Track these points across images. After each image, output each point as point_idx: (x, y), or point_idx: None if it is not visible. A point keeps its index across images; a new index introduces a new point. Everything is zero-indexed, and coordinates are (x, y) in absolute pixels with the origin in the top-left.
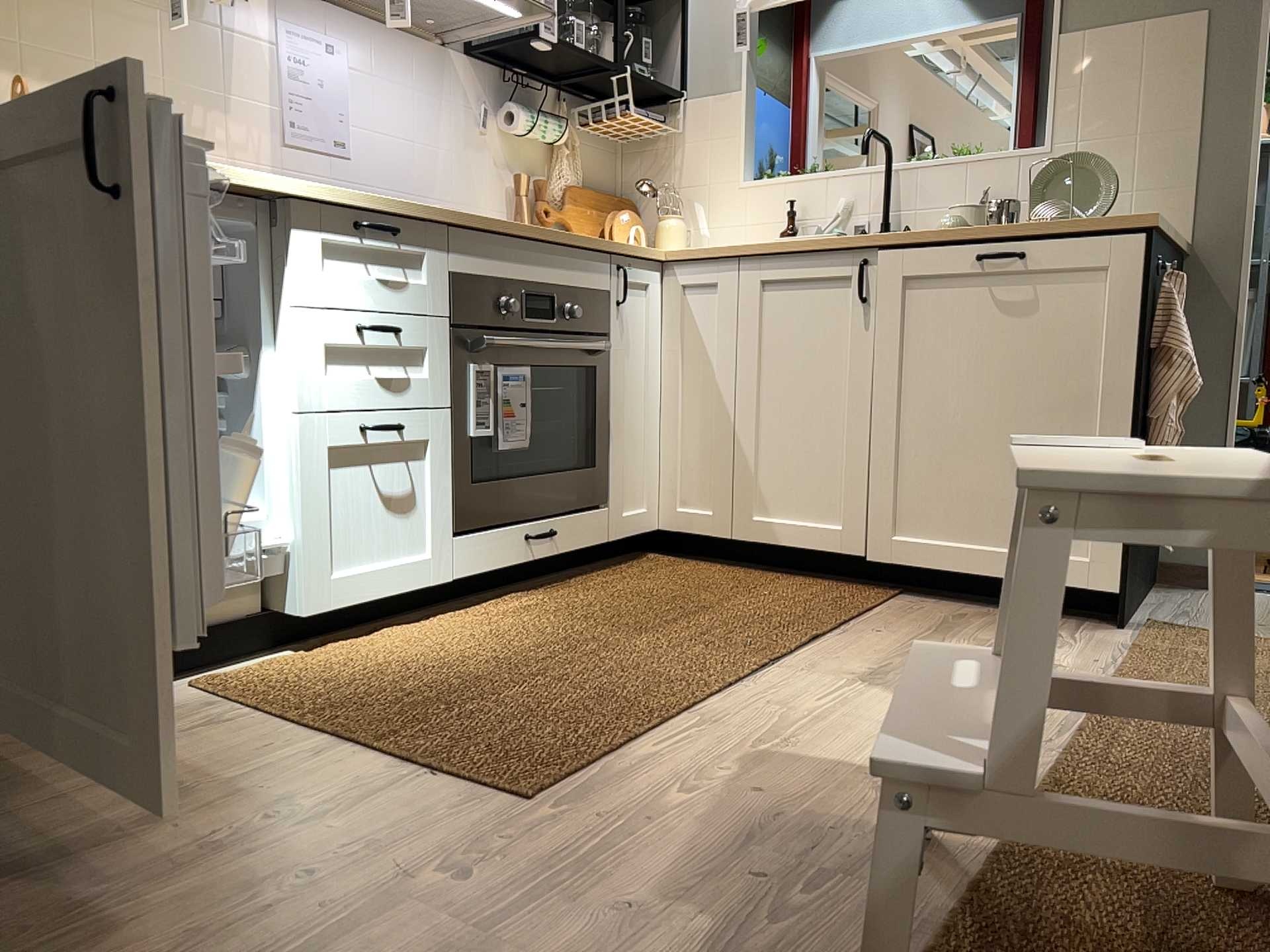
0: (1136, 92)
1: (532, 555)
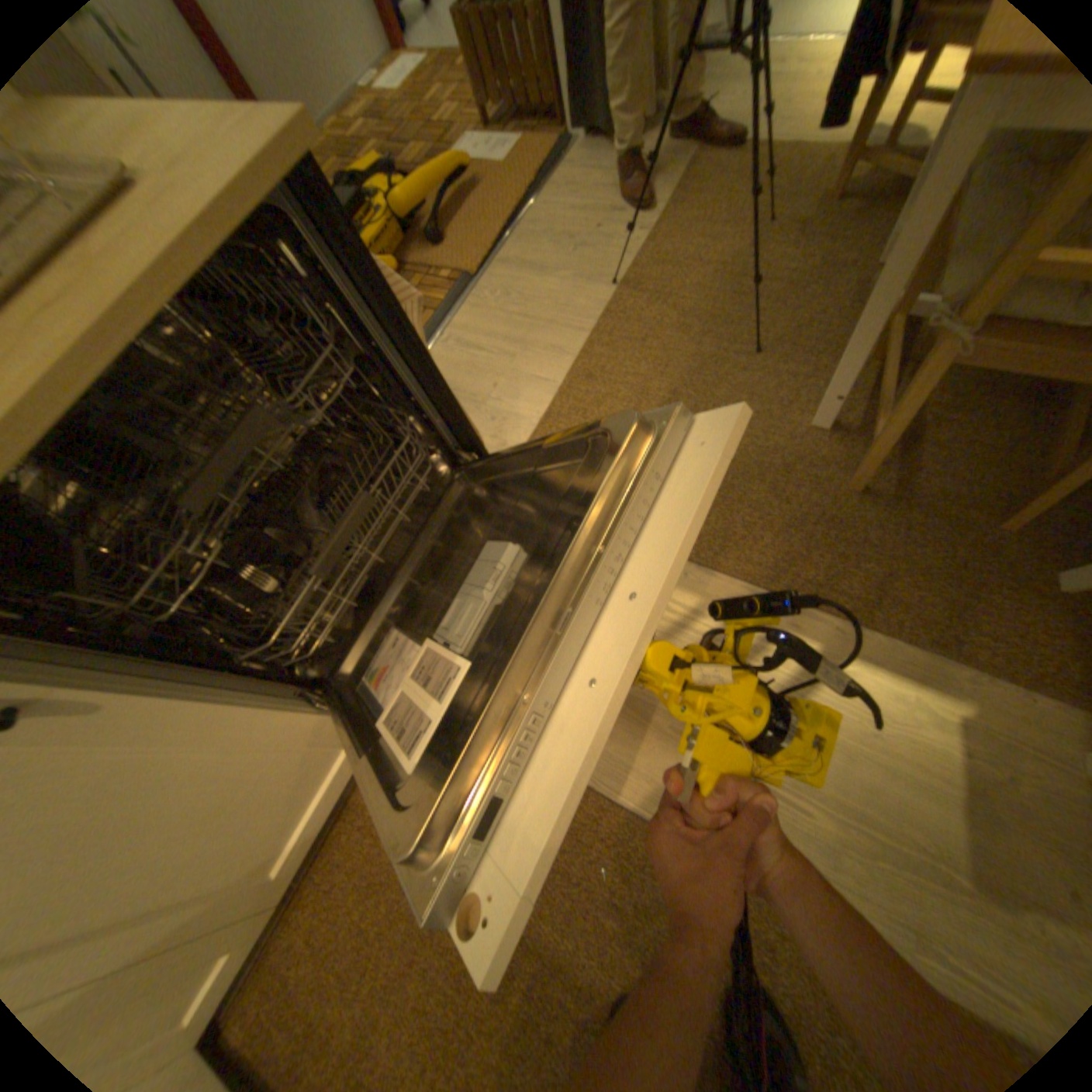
0: None
1: None
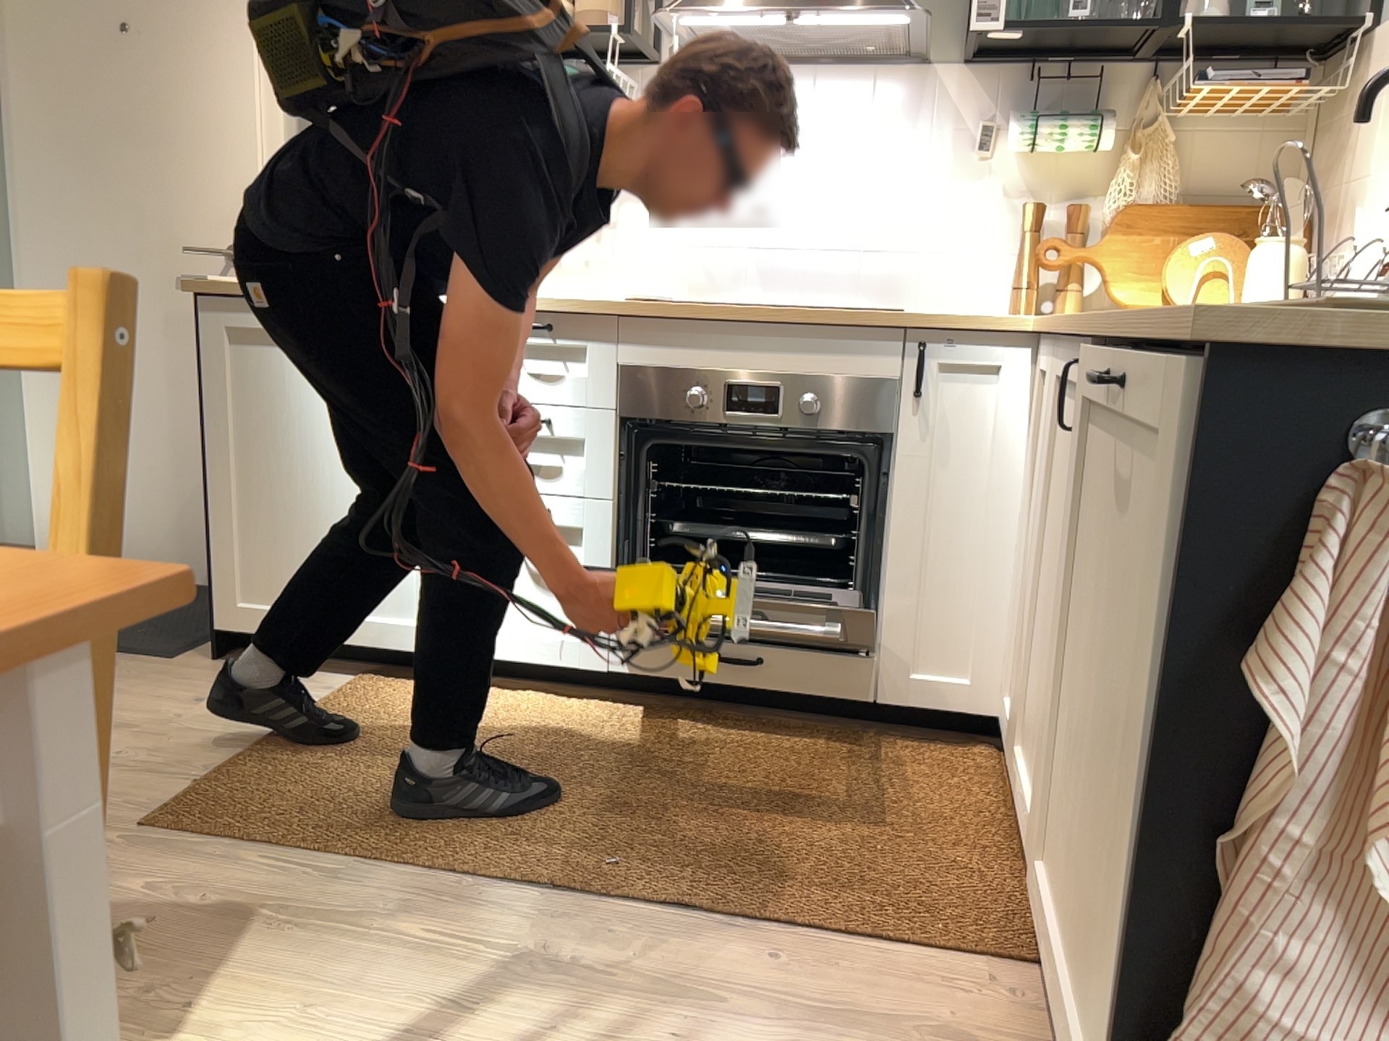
0: None
1: (727, 683)
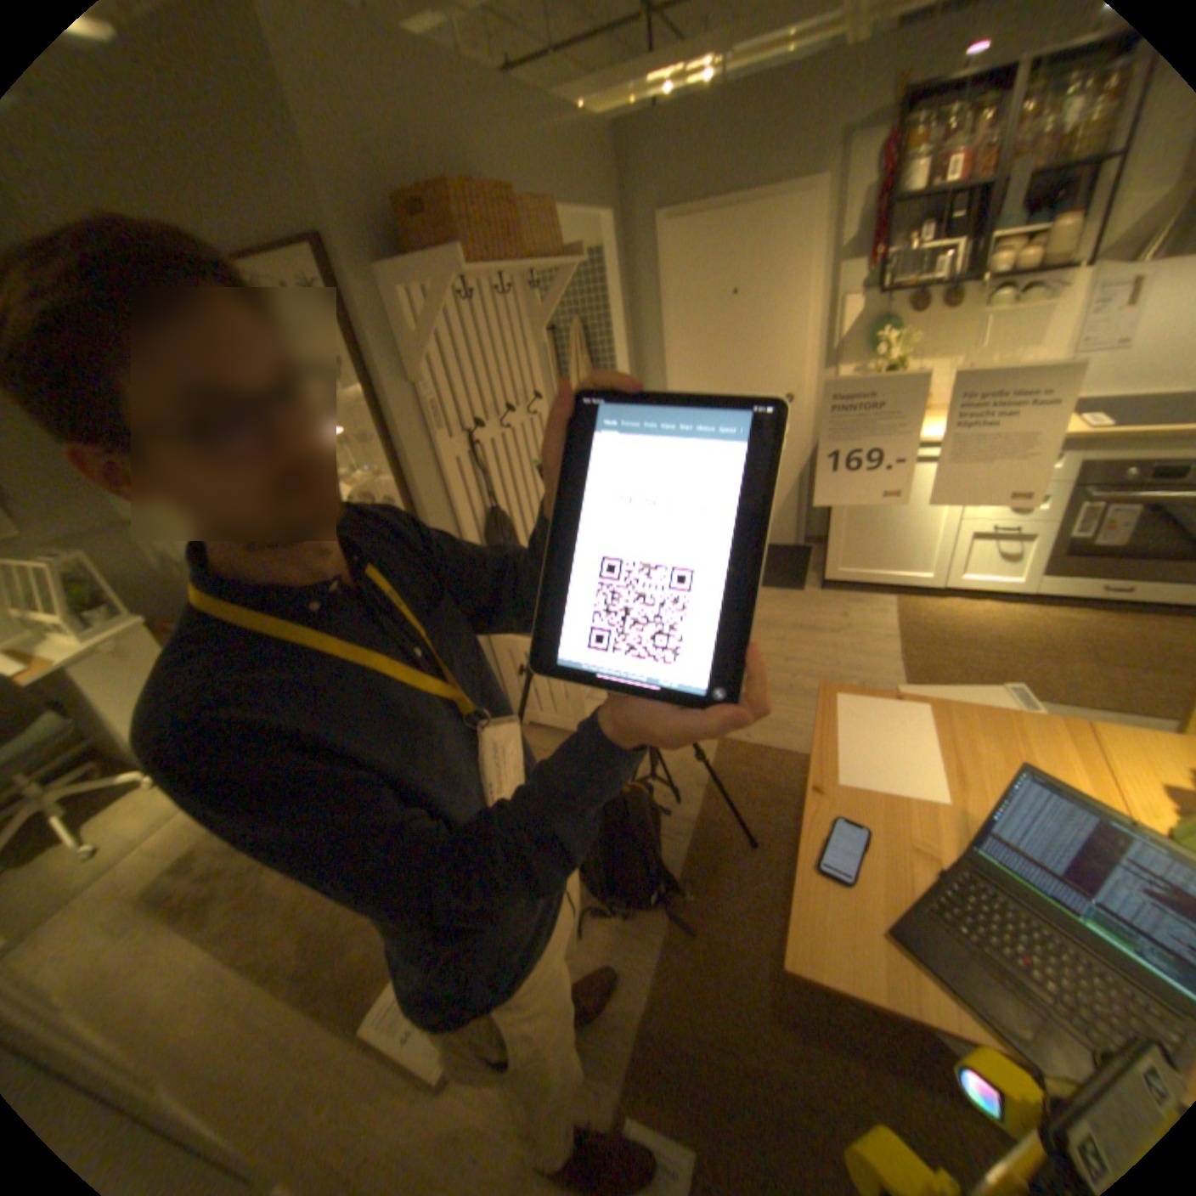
0: None
1: (1109, 598)
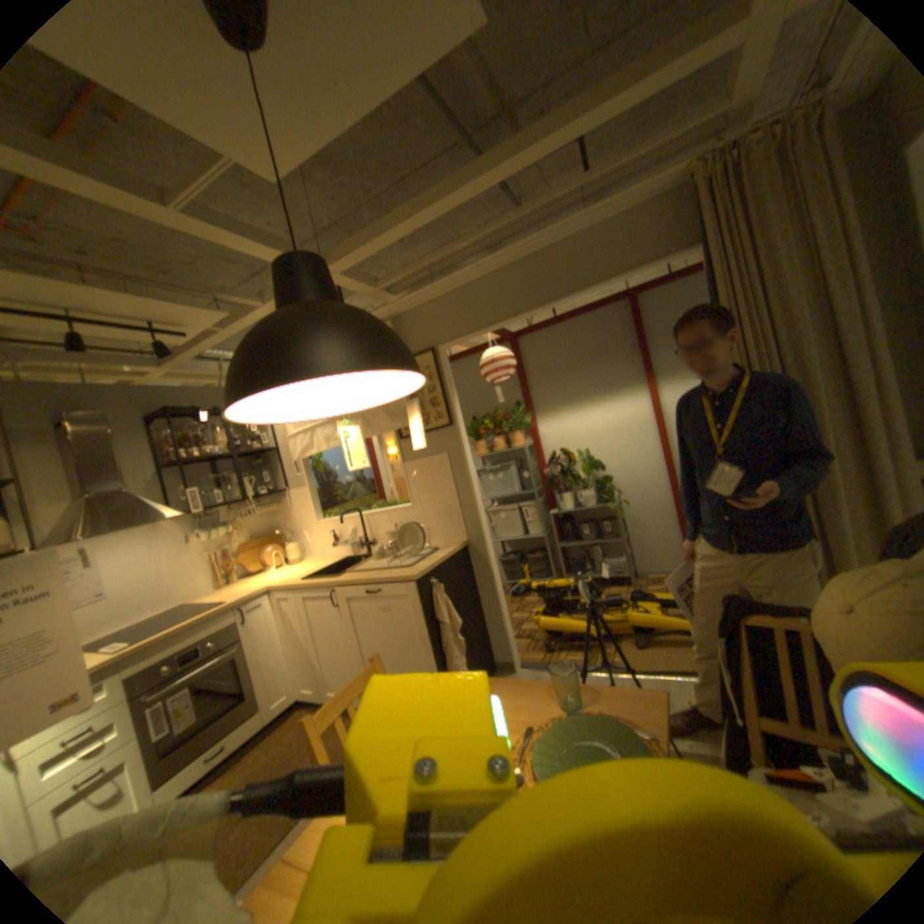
0: (436, 481)
1: (209, 763)
